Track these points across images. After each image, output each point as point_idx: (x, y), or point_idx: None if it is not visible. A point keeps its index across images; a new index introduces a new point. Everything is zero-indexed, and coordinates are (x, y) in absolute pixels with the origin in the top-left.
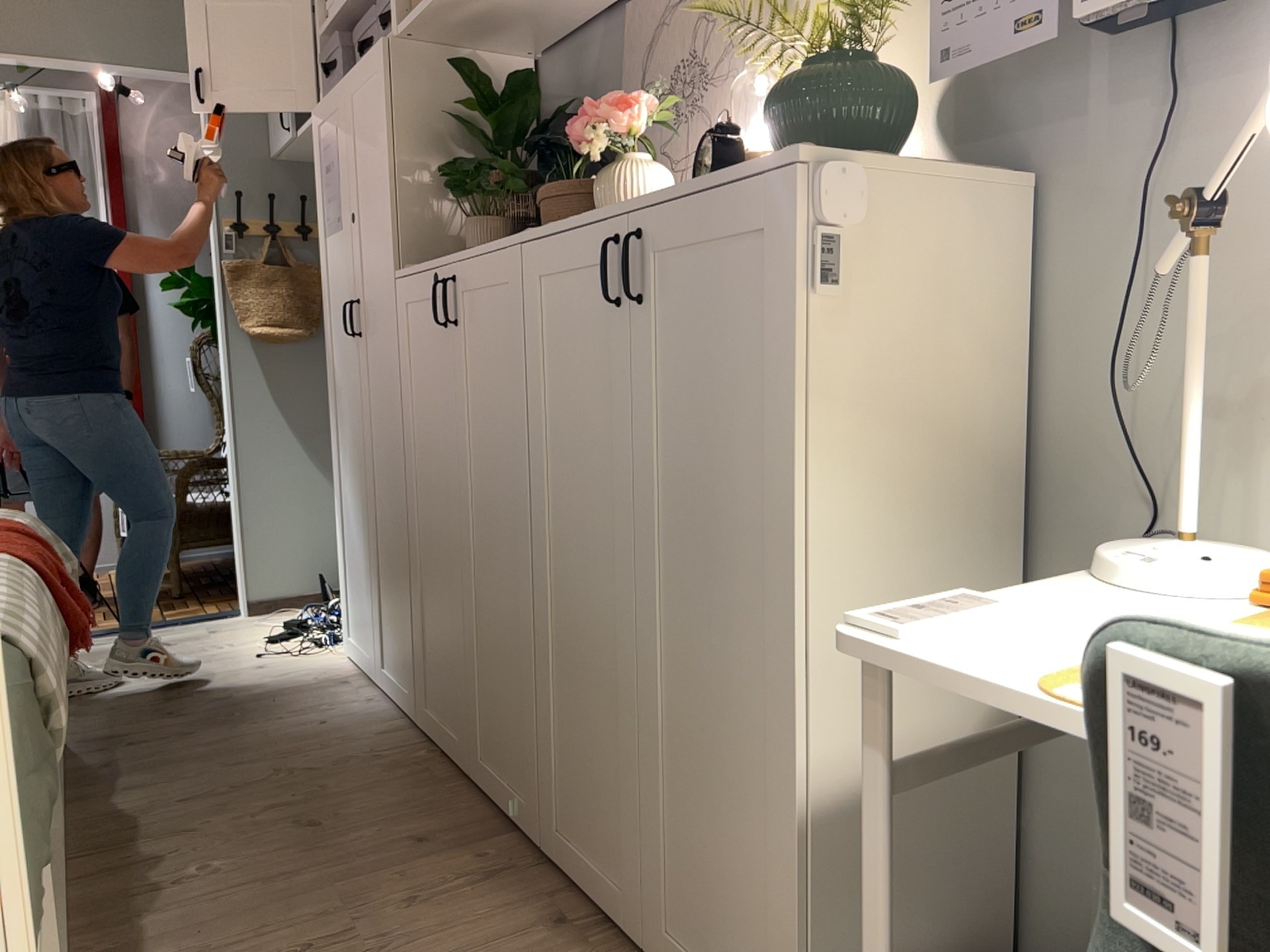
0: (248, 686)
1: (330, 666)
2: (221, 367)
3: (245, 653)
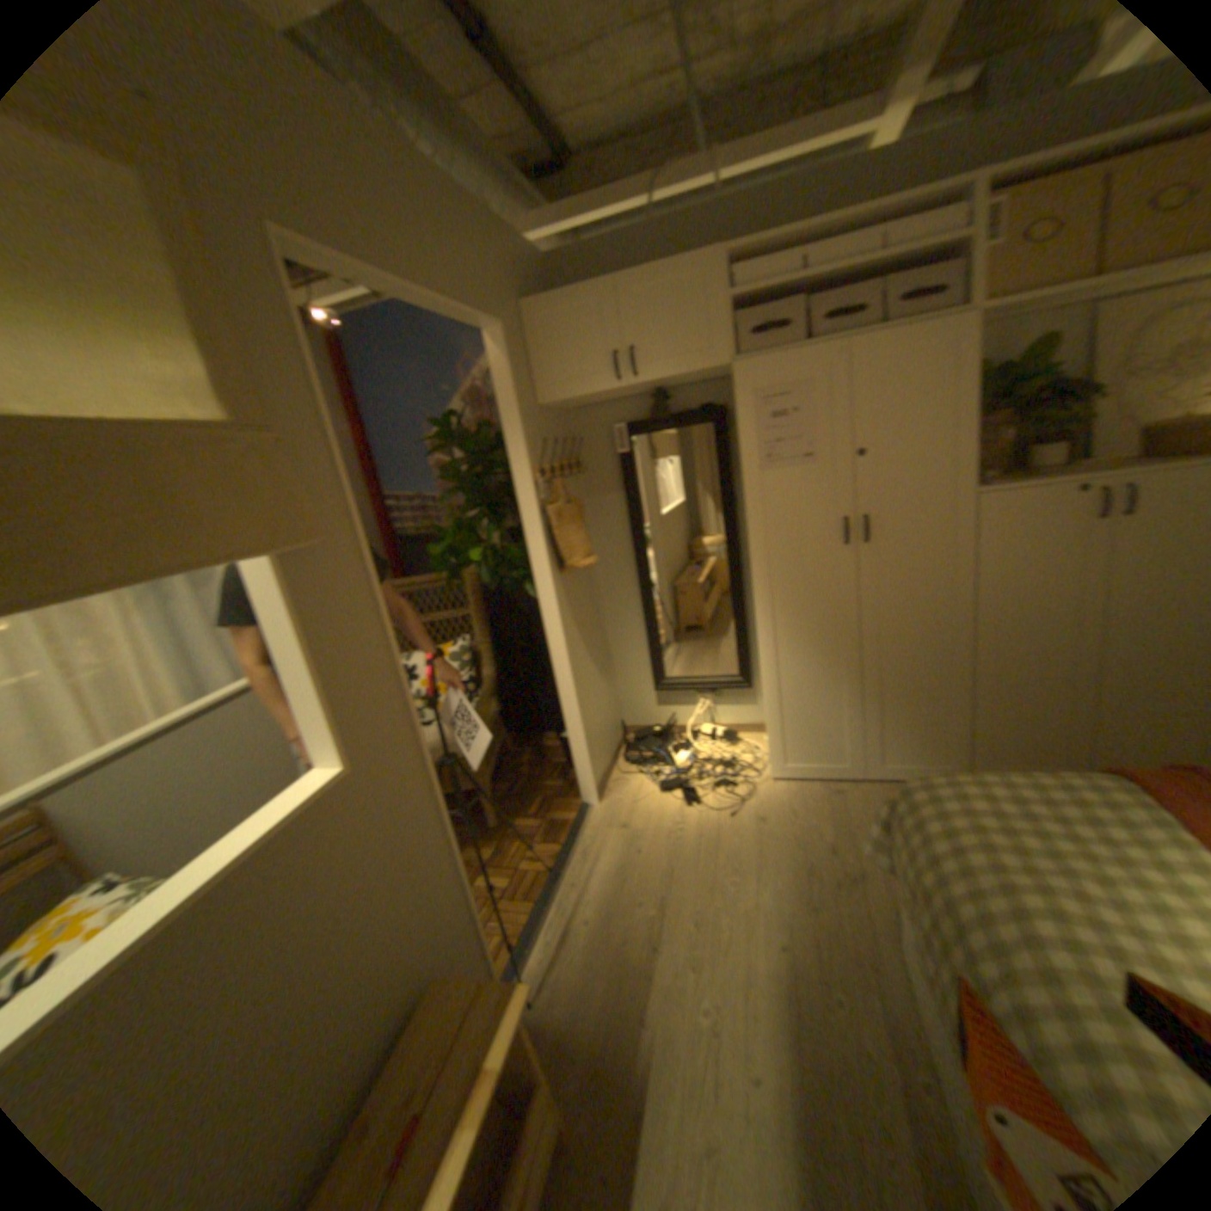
0: (809, 835)
1: (792, 793)
2: (545, 608)
3: (712, 822)
